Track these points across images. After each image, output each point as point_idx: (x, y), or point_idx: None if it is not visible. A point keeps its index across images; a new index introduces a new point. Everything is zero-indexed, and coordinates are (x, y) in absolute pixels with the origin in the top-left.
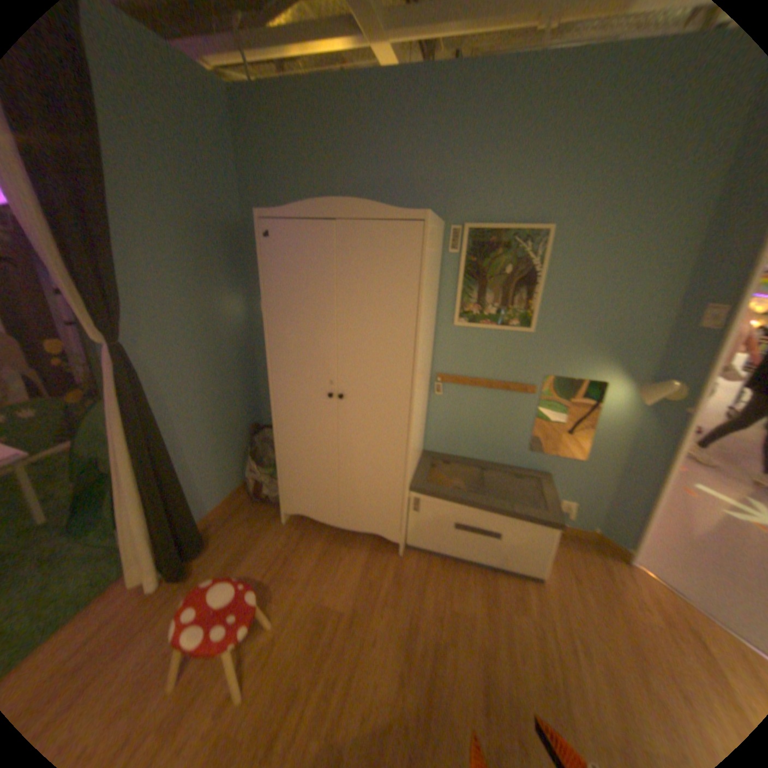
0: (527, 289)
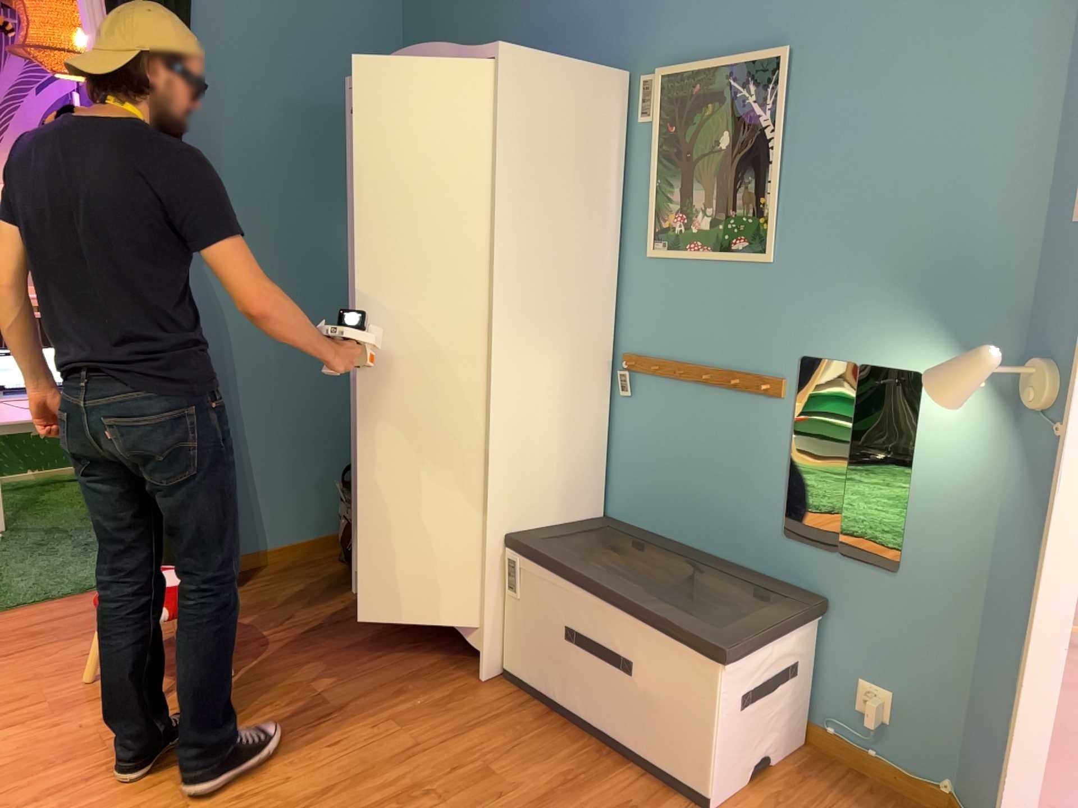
0: (753, 176)
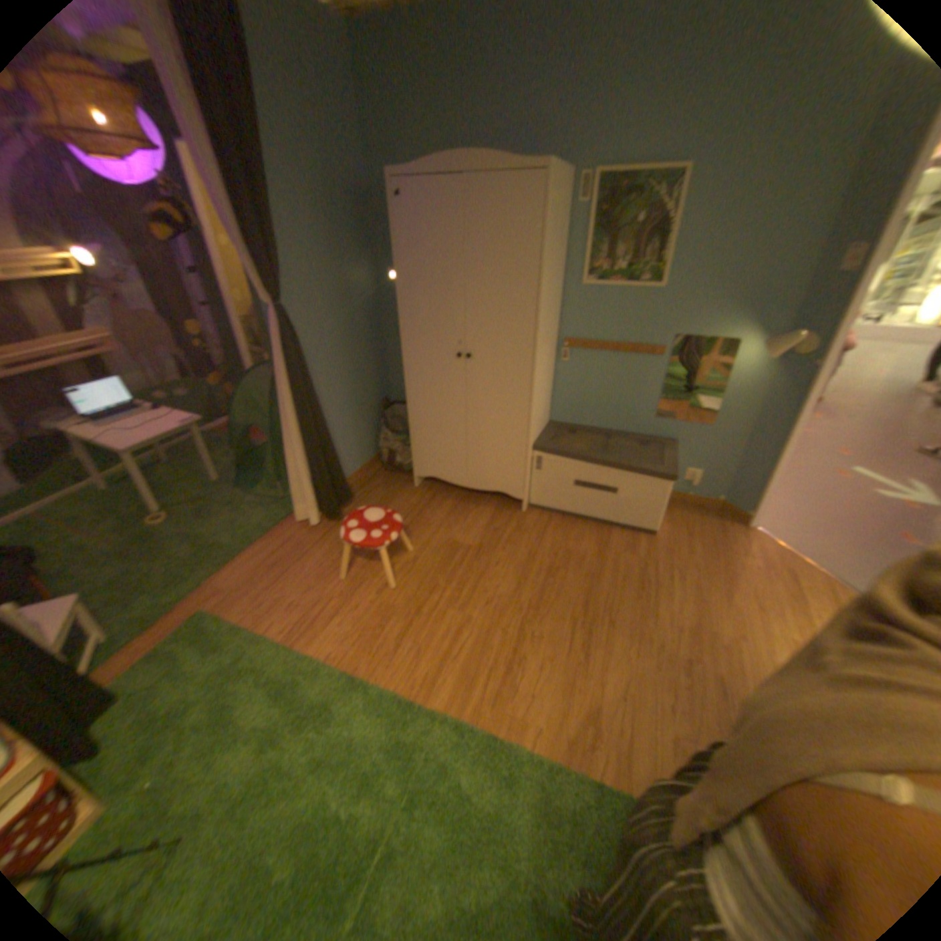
0: (659, 238)
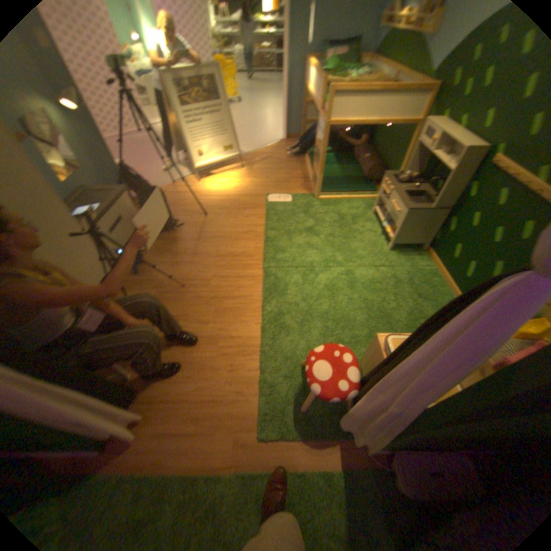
0: None
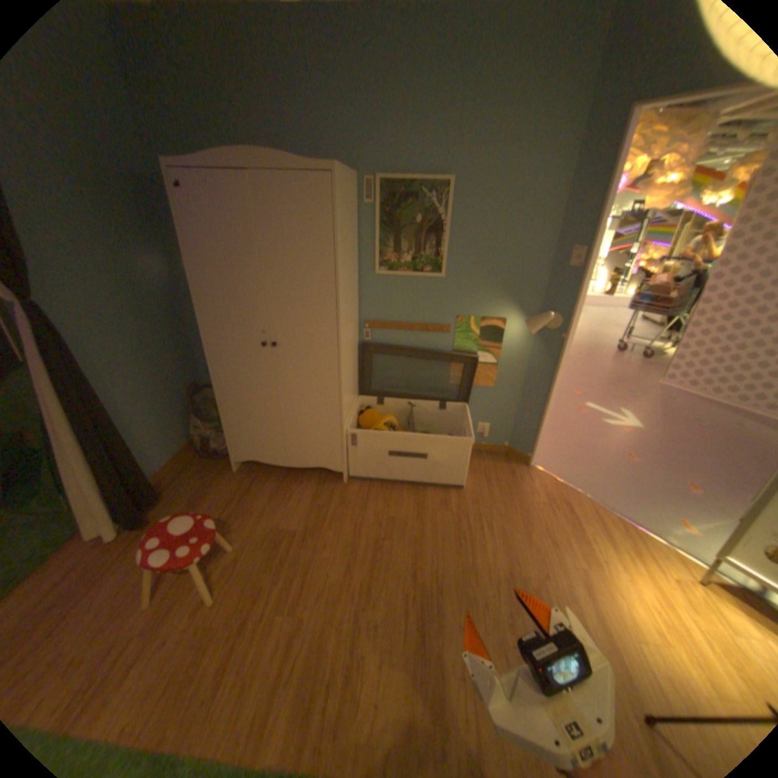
0: (435, 237)
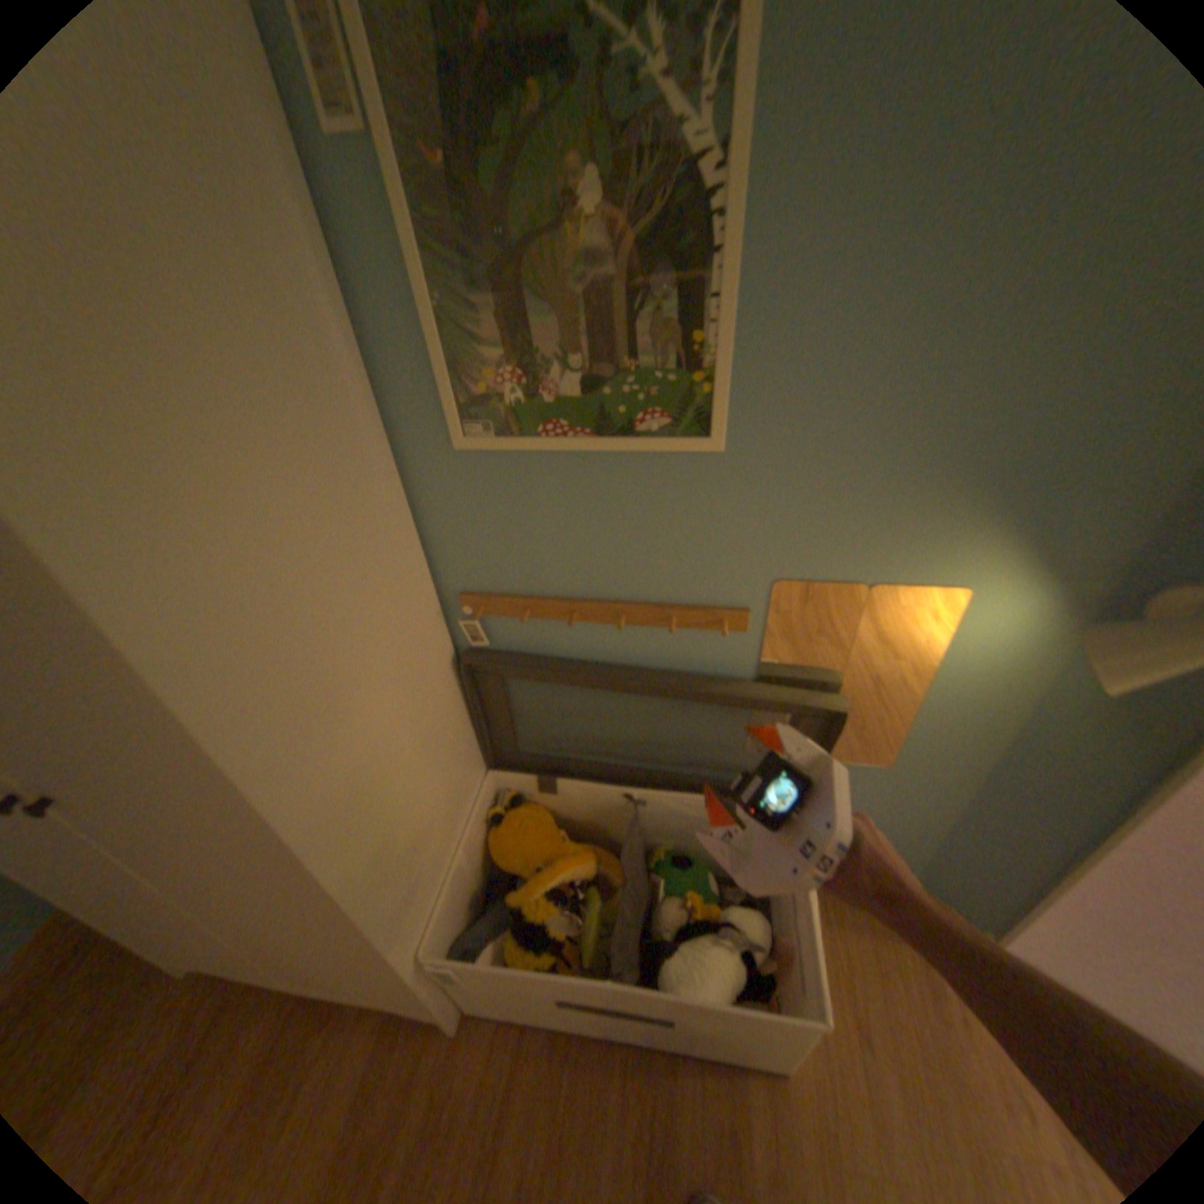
0: (679, 278)
